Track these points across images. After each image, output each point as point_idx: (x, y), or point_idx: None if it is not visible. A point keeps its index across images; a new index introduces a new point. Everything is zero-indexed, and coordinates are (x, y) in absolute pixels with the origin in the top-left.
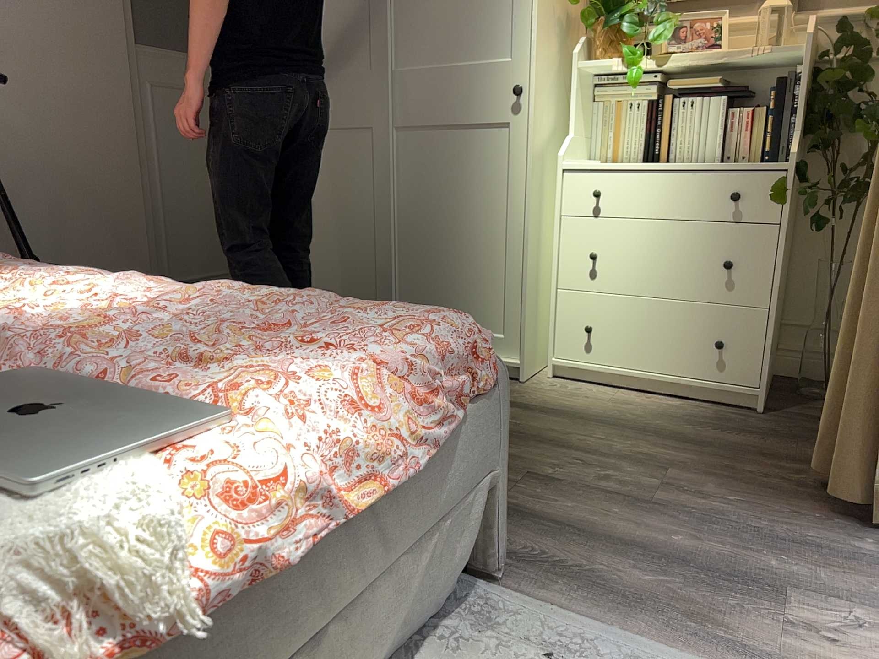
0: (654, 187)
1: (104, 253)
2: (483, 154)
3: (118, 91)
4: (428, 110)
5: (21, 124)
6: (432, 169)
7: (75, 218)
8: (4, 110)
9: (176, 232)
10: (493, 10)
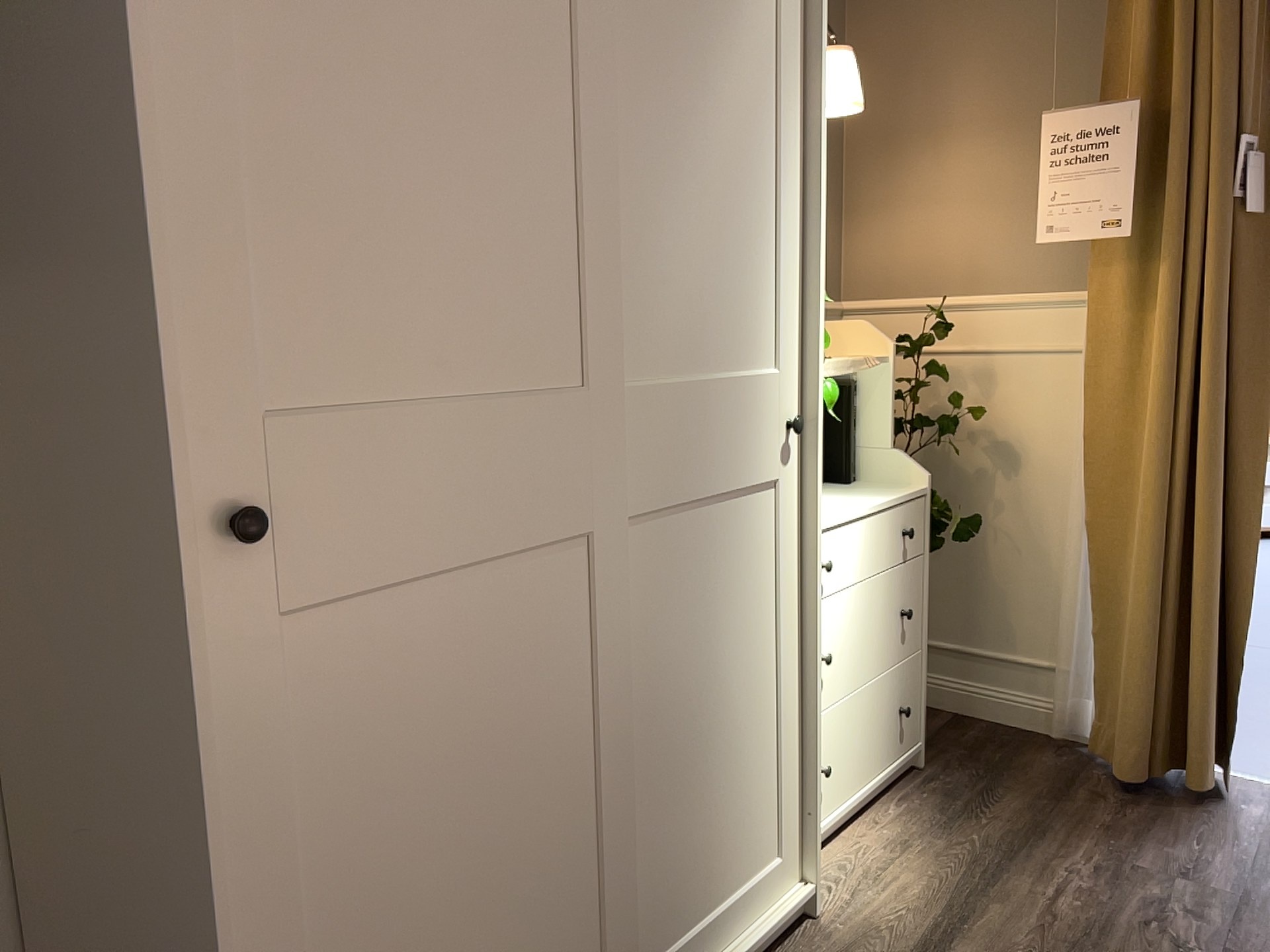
0: (861, 540)
1: None
2: (750, 542)
3: None
4: (679, 469)
5: None
6: (681, 594)
7: None
8: None
9: None
10: (758, 277)
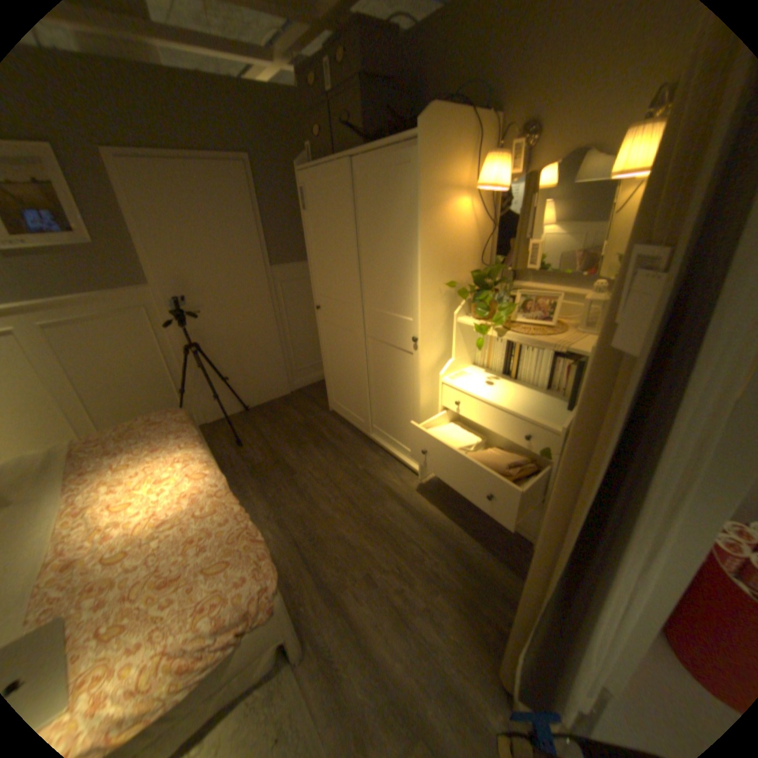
0: (485, 412)
1: (260, 366)
2: (402, 365)
3: (261, 293)
4: (378, 333)
5: (216, 320)
6: (382, 362)
7: (245, 354)
8: (208, 316)
9: (297, 348)
10: (404, 290)
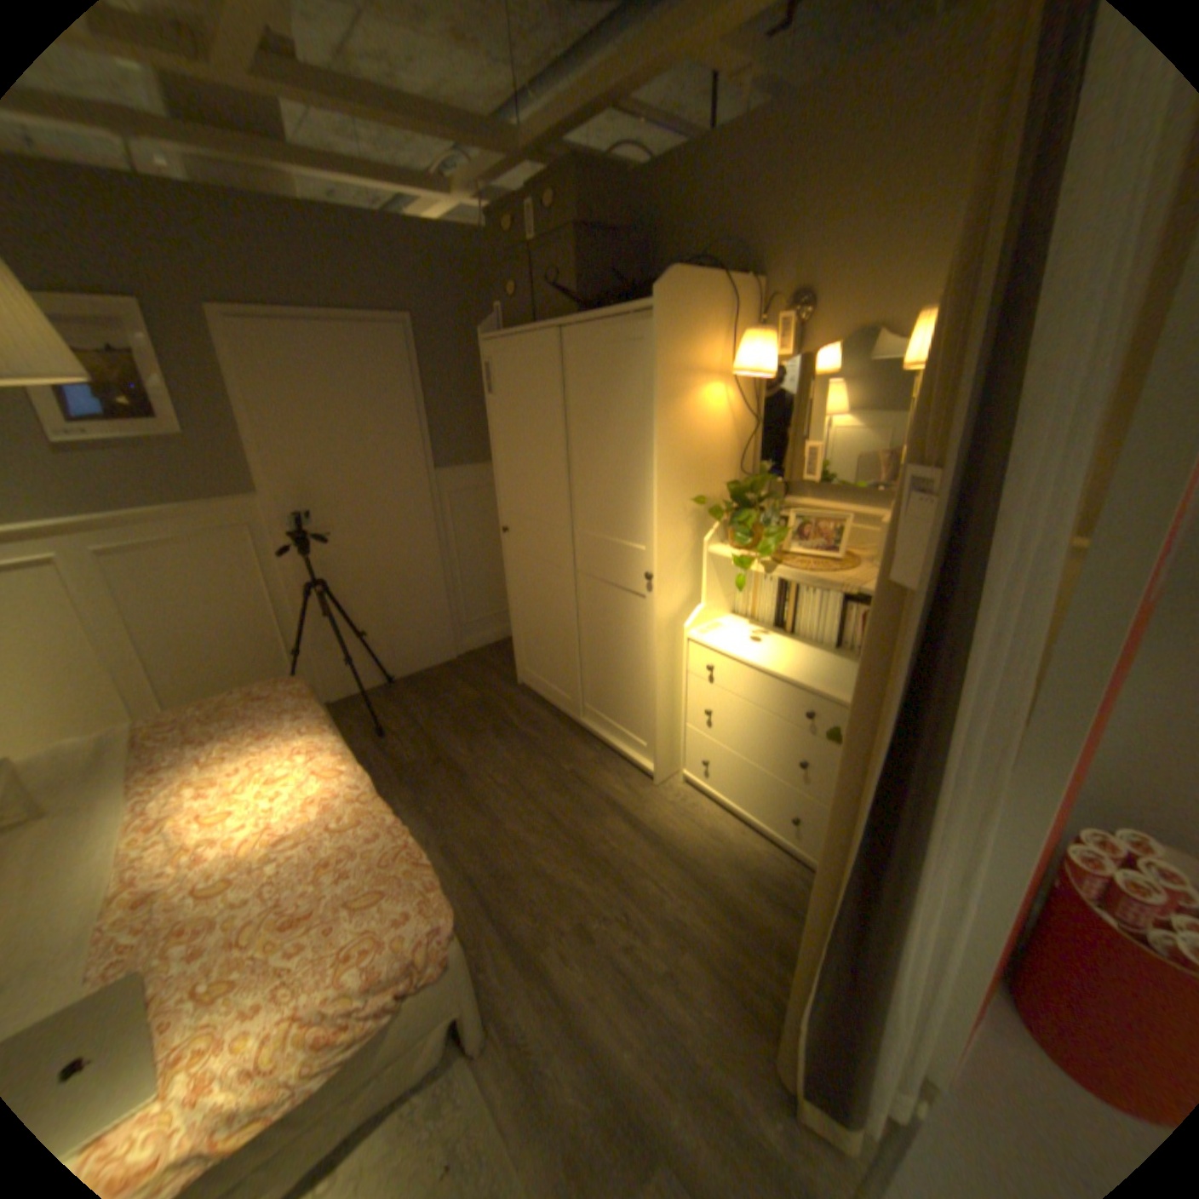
0: (751, 681)
1: (414, 616)
2: (630, 613)
3: (420, 509)
4: (596, 568)
5: (353, 548)
6: (600, 610)
7: (393, 598)
8: (341, 541)
9: (470, 590)
10: (633, 508)
